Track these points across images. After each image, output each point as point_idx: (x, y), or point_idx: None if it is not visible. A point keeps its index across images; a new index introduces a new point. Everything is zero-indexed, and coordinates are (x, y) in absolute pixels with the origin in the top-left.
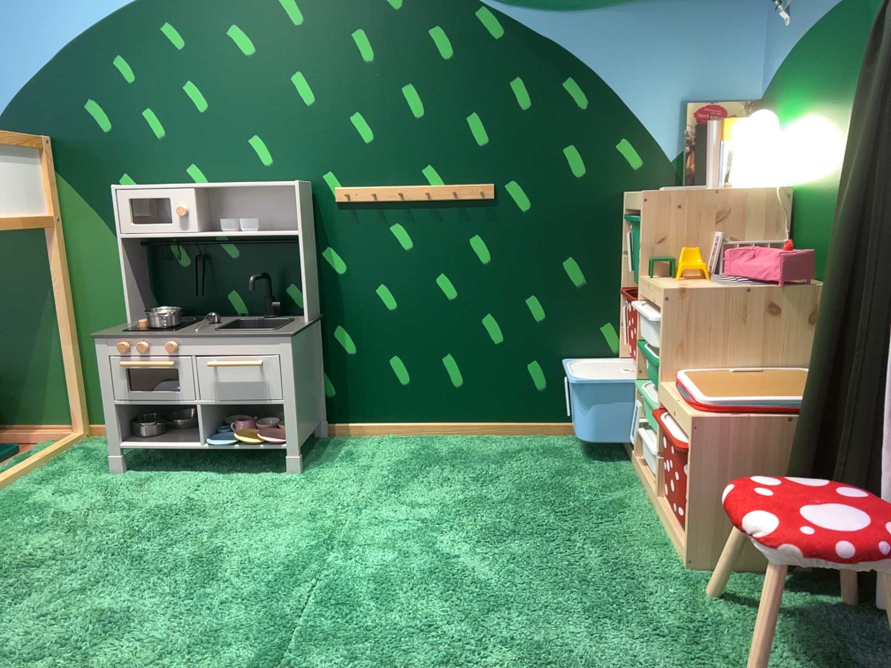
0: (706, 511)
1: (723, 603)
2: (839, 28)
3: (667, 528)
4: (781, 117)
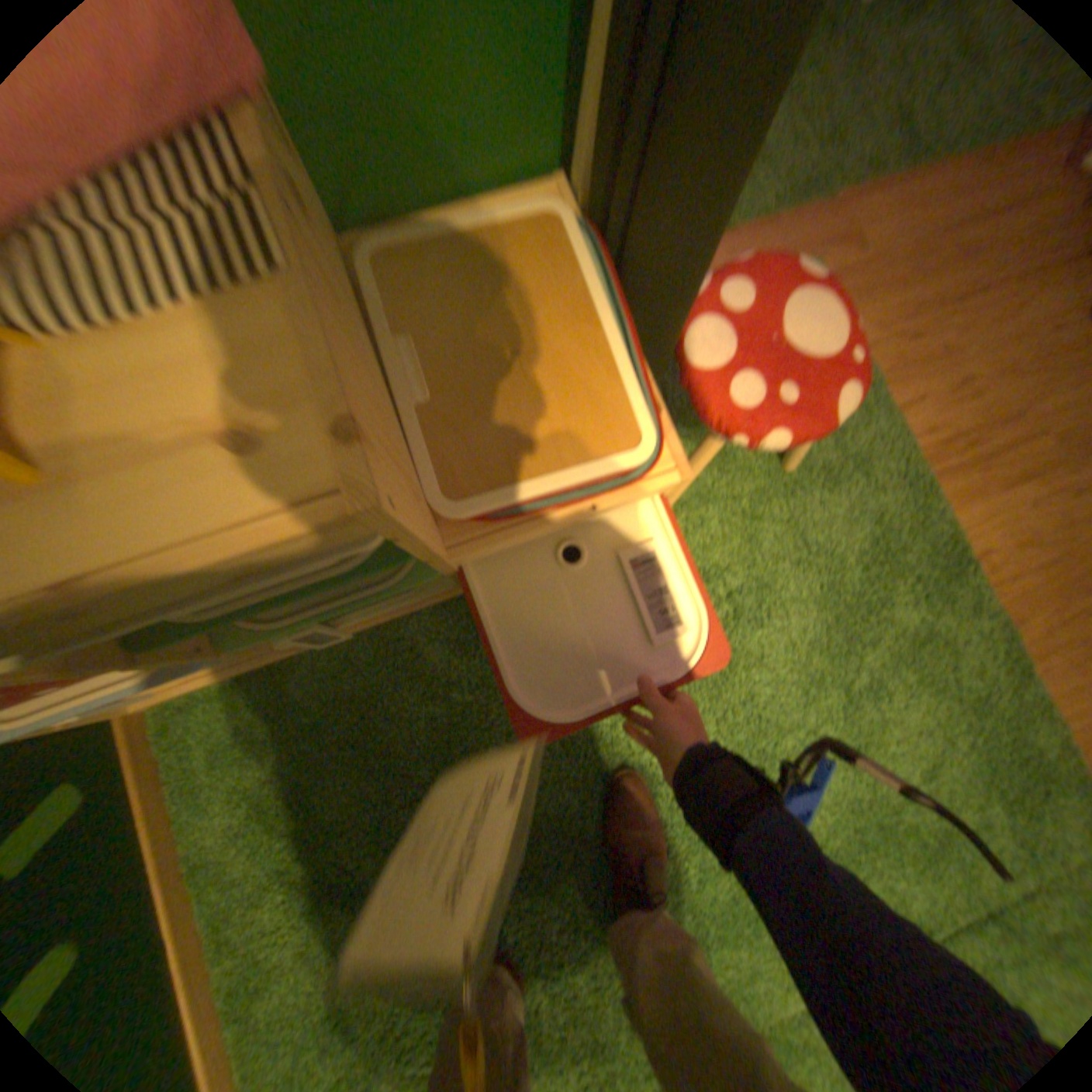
0: None
1: None
2: None
3: None
4: None
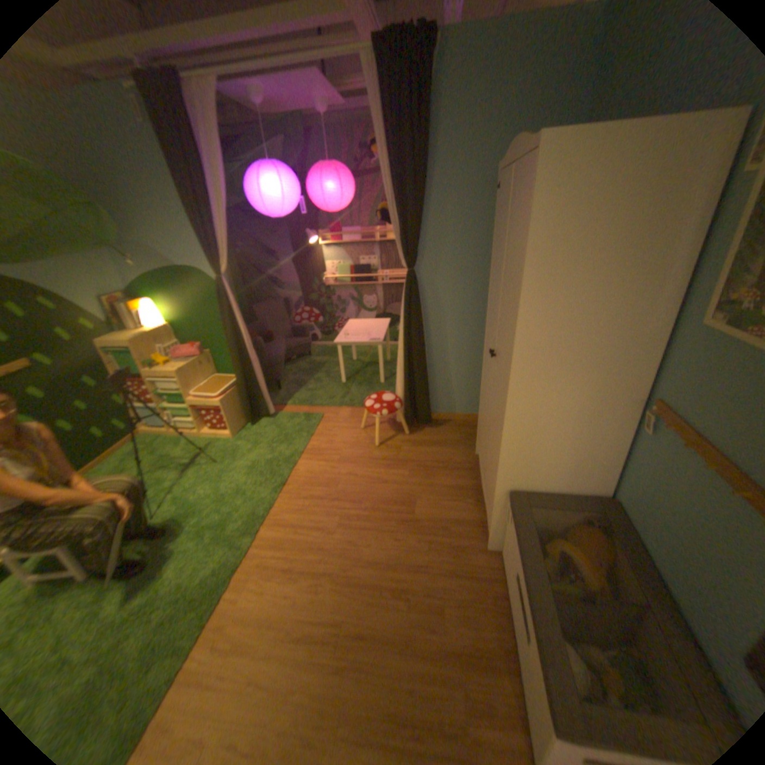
0: (228, 423)
1: (247, 438)
2: (172, 275)
3: (211, 438)
4: (147, 299)
